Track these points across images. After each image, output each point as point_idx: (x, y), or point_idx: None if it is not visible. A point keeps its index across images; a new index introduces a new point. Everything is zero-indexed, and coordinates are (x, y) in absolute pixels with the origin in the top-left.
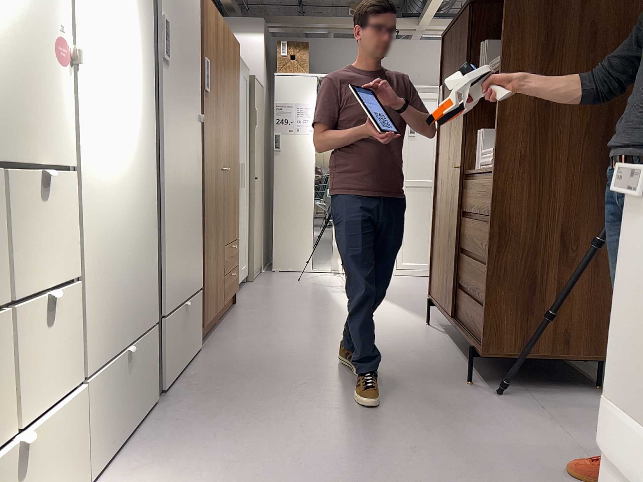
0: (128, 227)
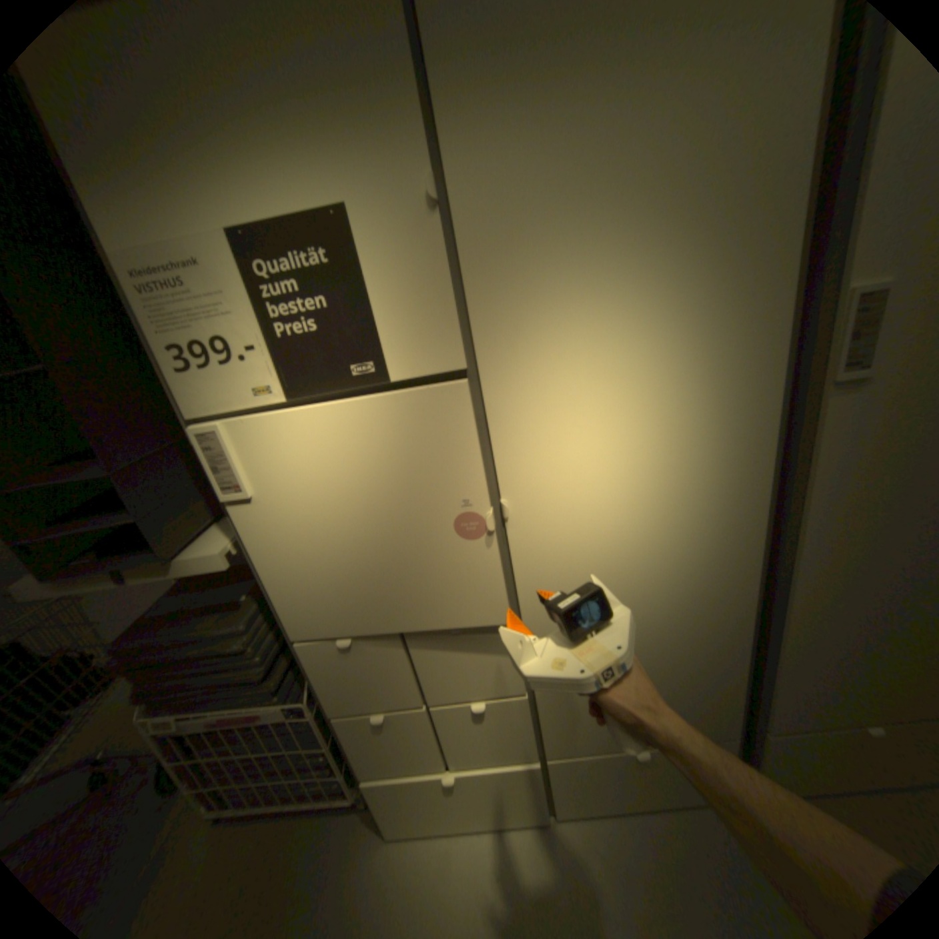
0: (652, 649)
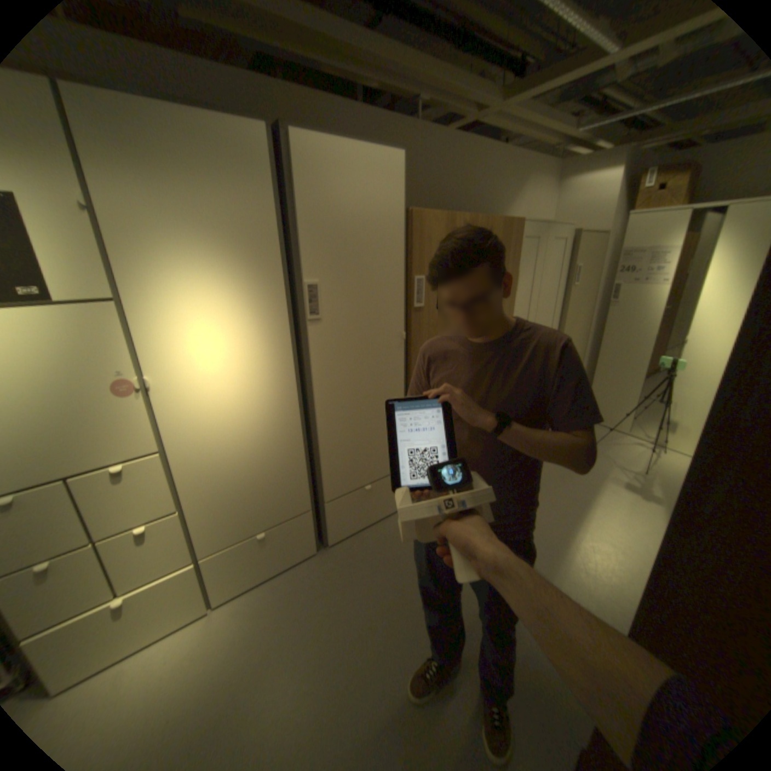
0: (253, 463)
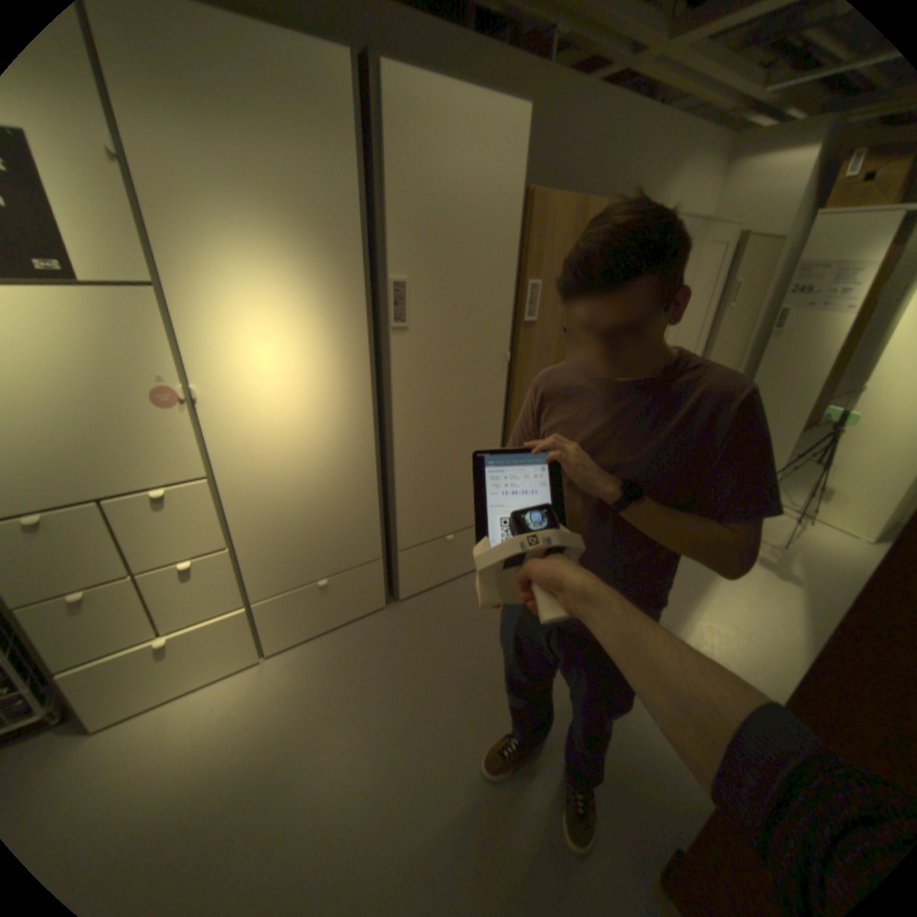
0: (318, 498)
